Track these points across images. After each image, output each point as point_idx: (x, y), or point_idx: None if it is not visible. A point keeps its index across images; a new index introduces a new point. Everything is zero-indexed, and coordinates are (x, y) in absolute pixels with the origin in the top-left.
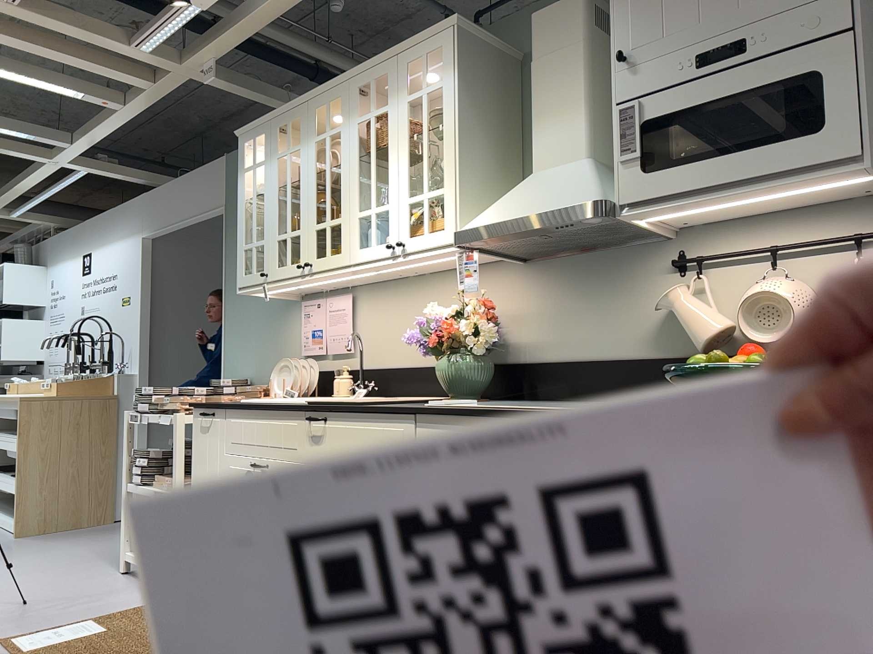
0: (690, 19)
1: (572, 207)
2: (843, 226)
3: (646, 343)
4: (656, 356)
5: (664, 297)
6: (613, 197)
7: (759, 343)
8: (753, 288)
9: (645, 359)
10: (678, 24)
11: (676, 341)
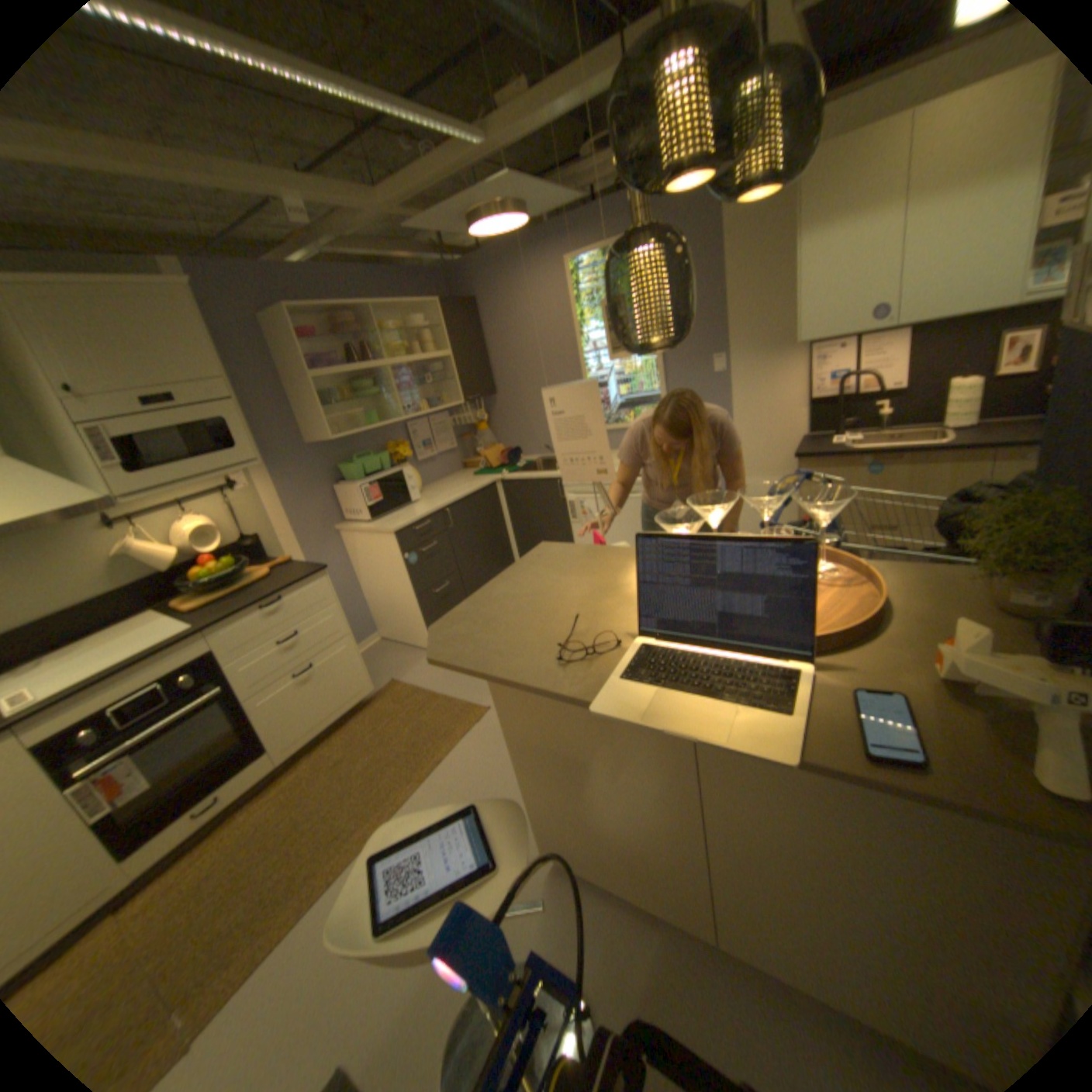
0: (124, 372)
1: (80, 507)
2: (207, 483)
3: (100, 584)
4: (115, 589)
5: (102, 549)
6: (107, 494)
7: (187, 556)
8: (171, 527)
9: (107, 594)
10: (113, 373)
11: (127, 574)
